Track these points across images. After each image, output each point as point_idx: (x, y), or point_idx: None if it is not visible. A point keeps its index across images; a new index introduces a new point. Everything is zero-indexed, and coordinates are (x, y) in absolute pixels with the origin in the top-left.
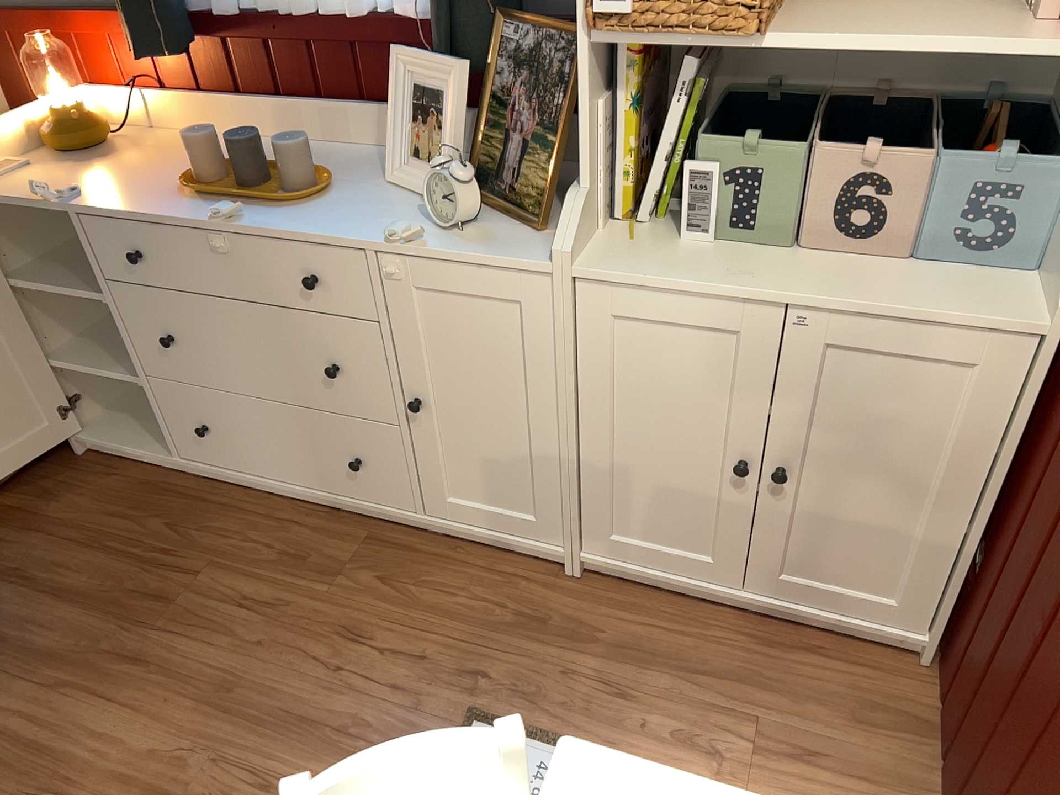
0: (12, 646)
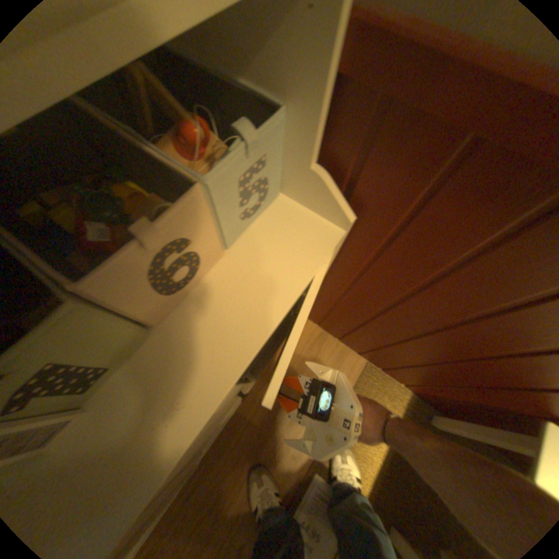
0: None
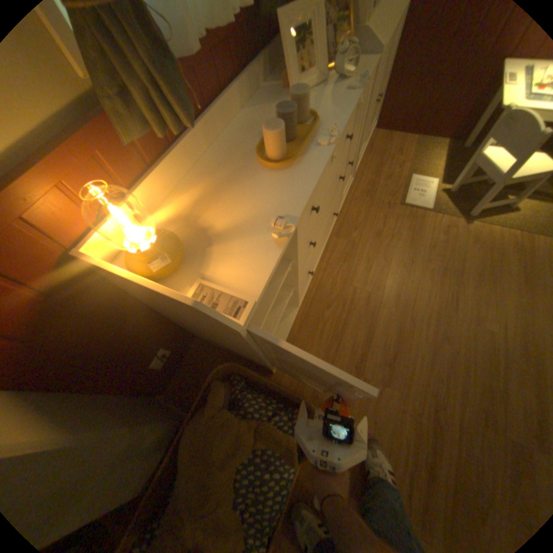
0: (400, 352)
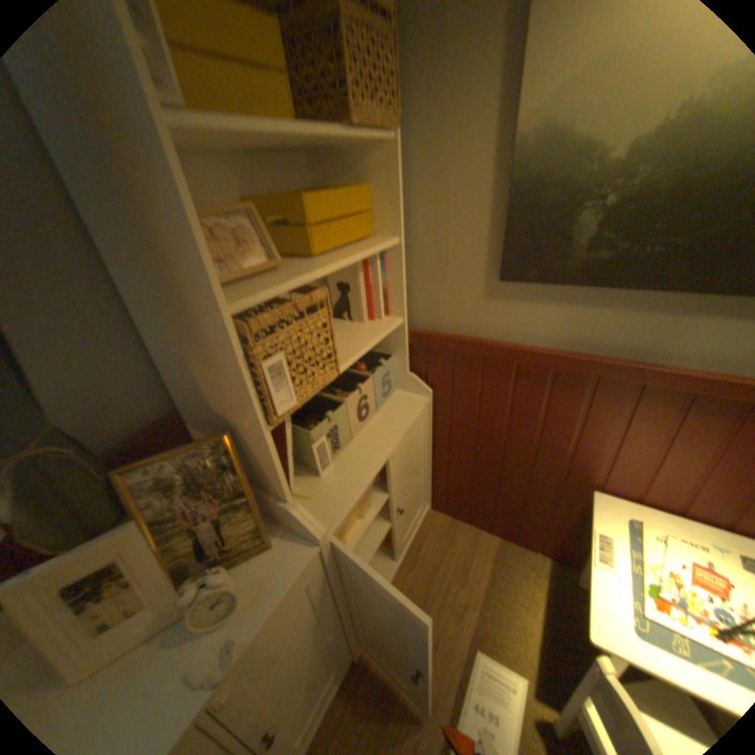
0: None
